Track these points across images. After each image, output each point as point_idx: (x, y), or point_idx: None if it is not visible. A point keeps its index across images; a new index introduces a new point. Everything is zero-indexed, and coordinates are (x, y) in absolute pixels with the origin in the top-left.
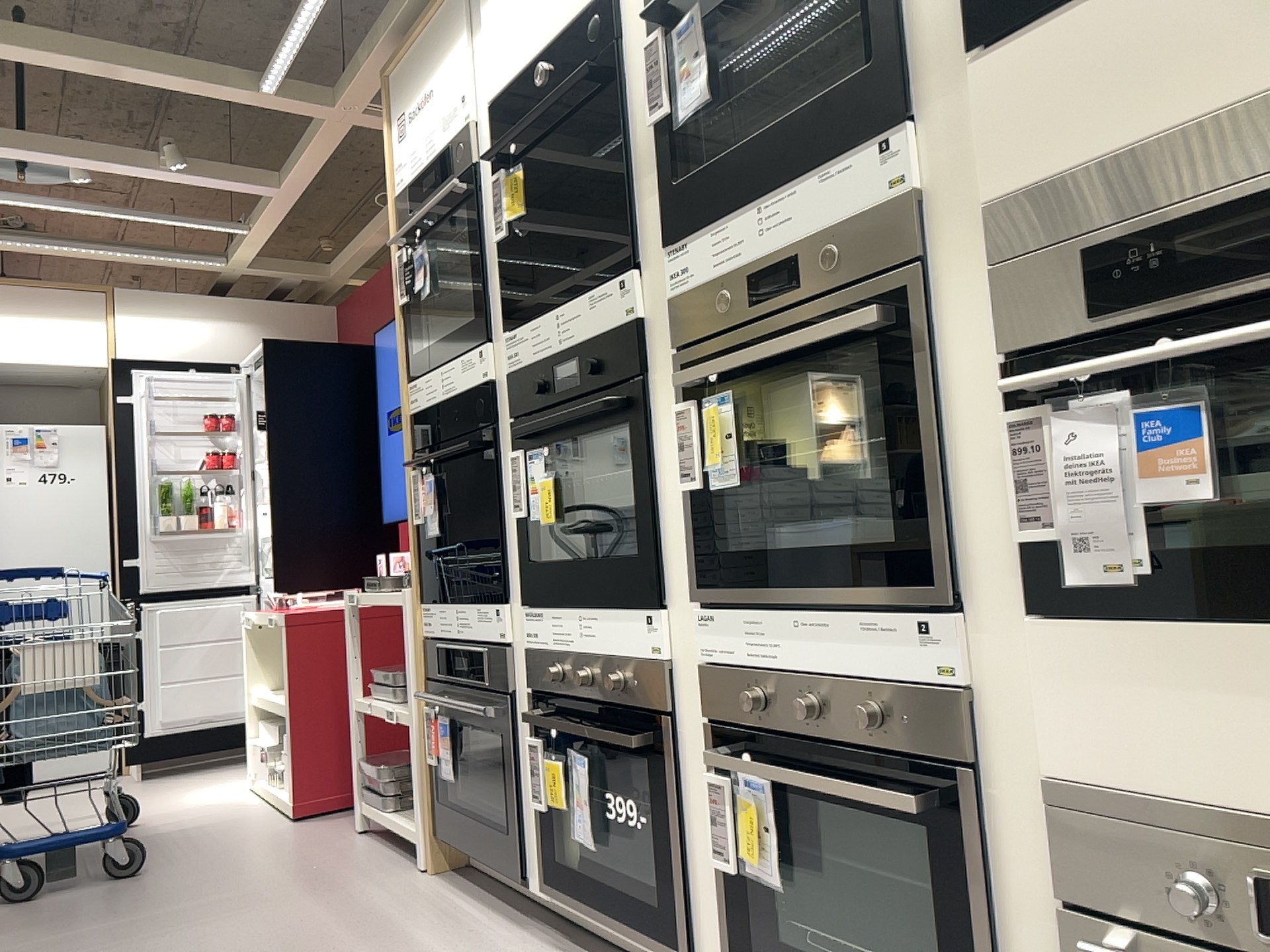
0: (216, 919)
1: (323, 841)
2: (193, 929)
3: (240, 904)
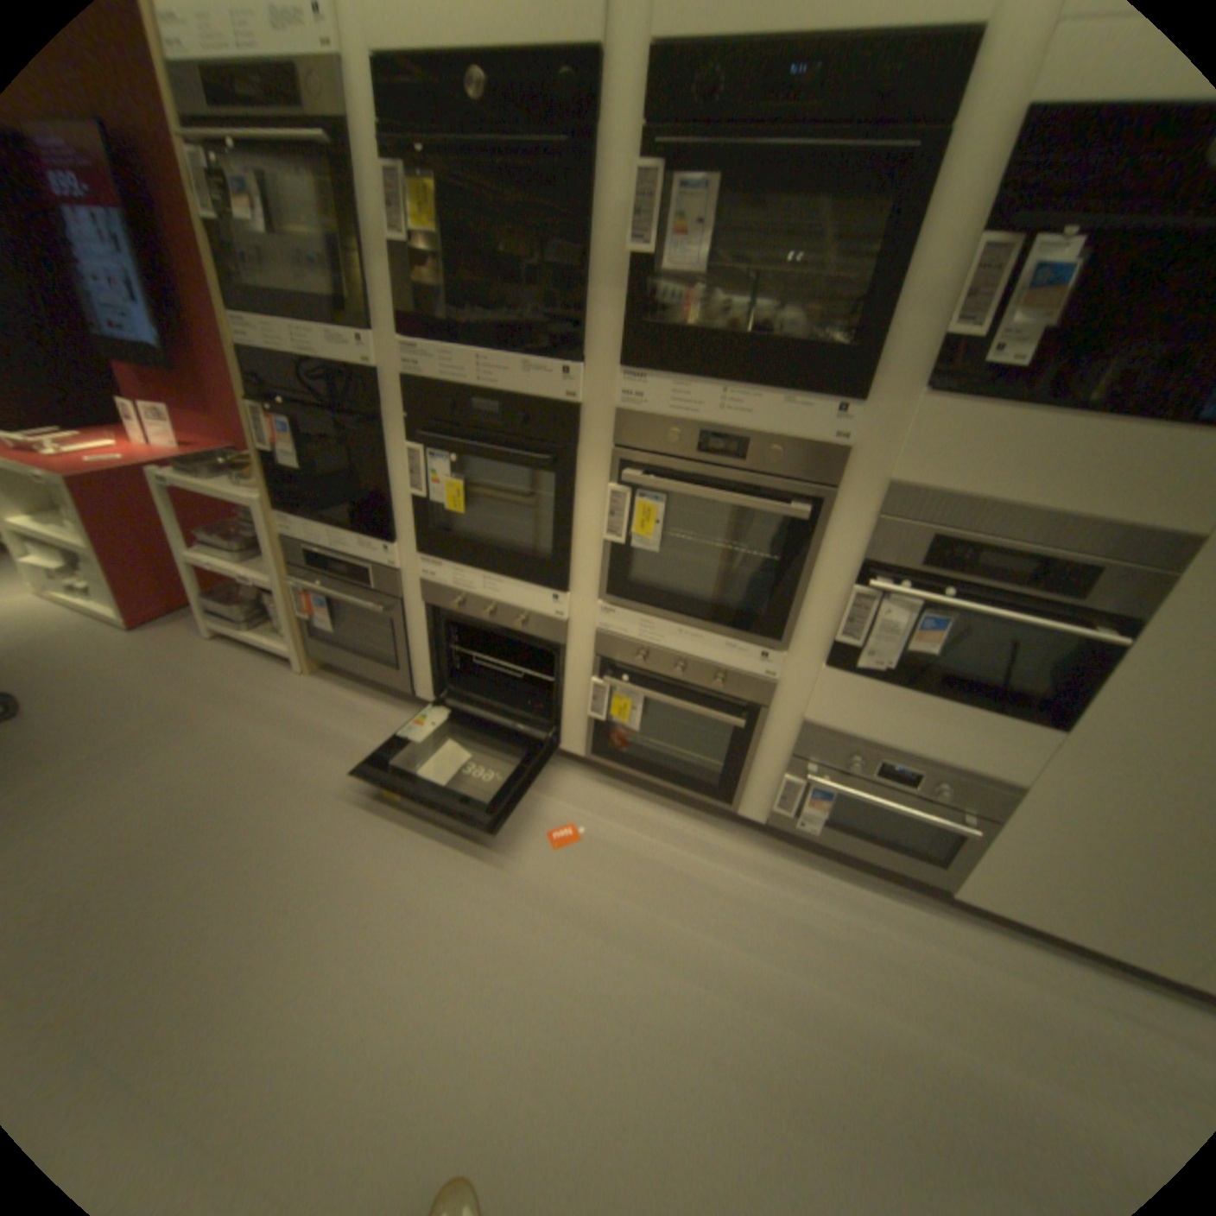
0: (157, 753)
1: (180, 656)
2: (145, 767)
3: (165, 734)
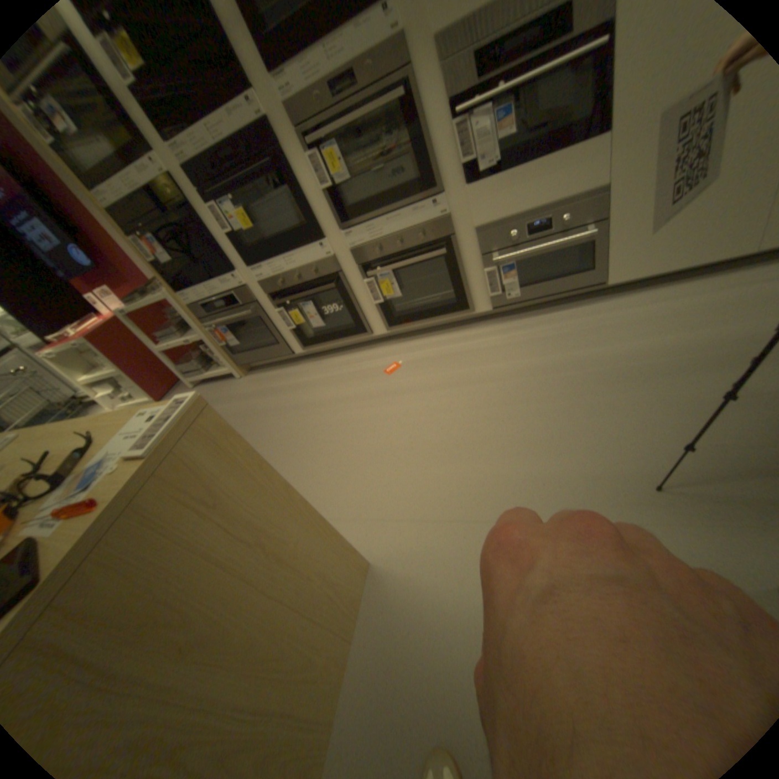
0: None
1: None
2: None
3: None
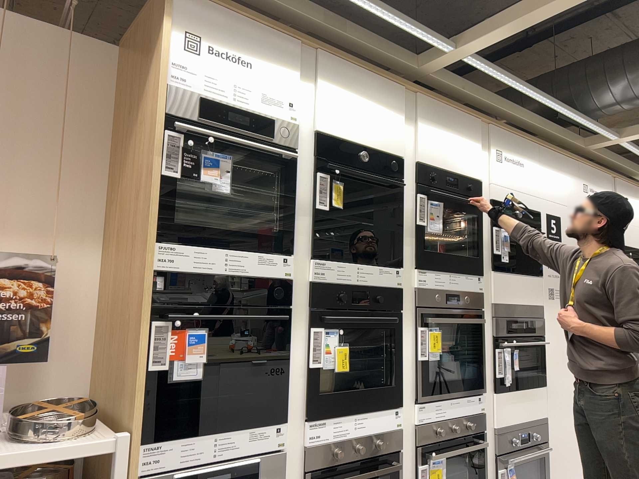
0: None
1: None
2: None
3: None
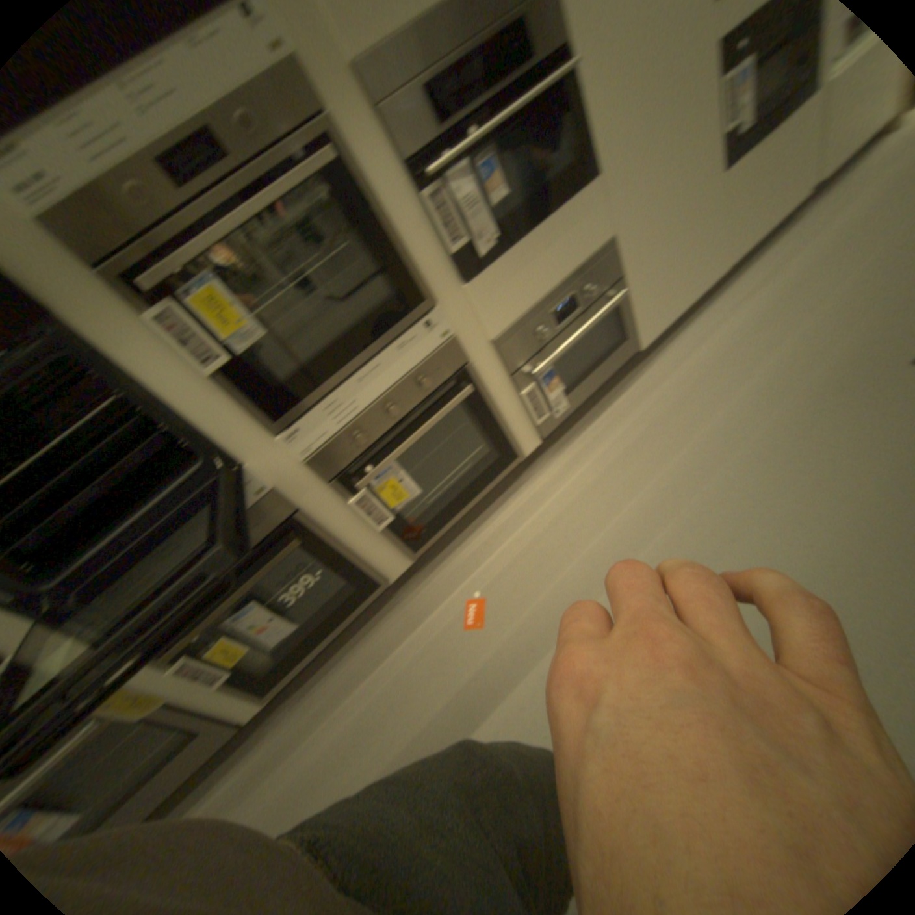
0: None
1: None
2: None
3: None
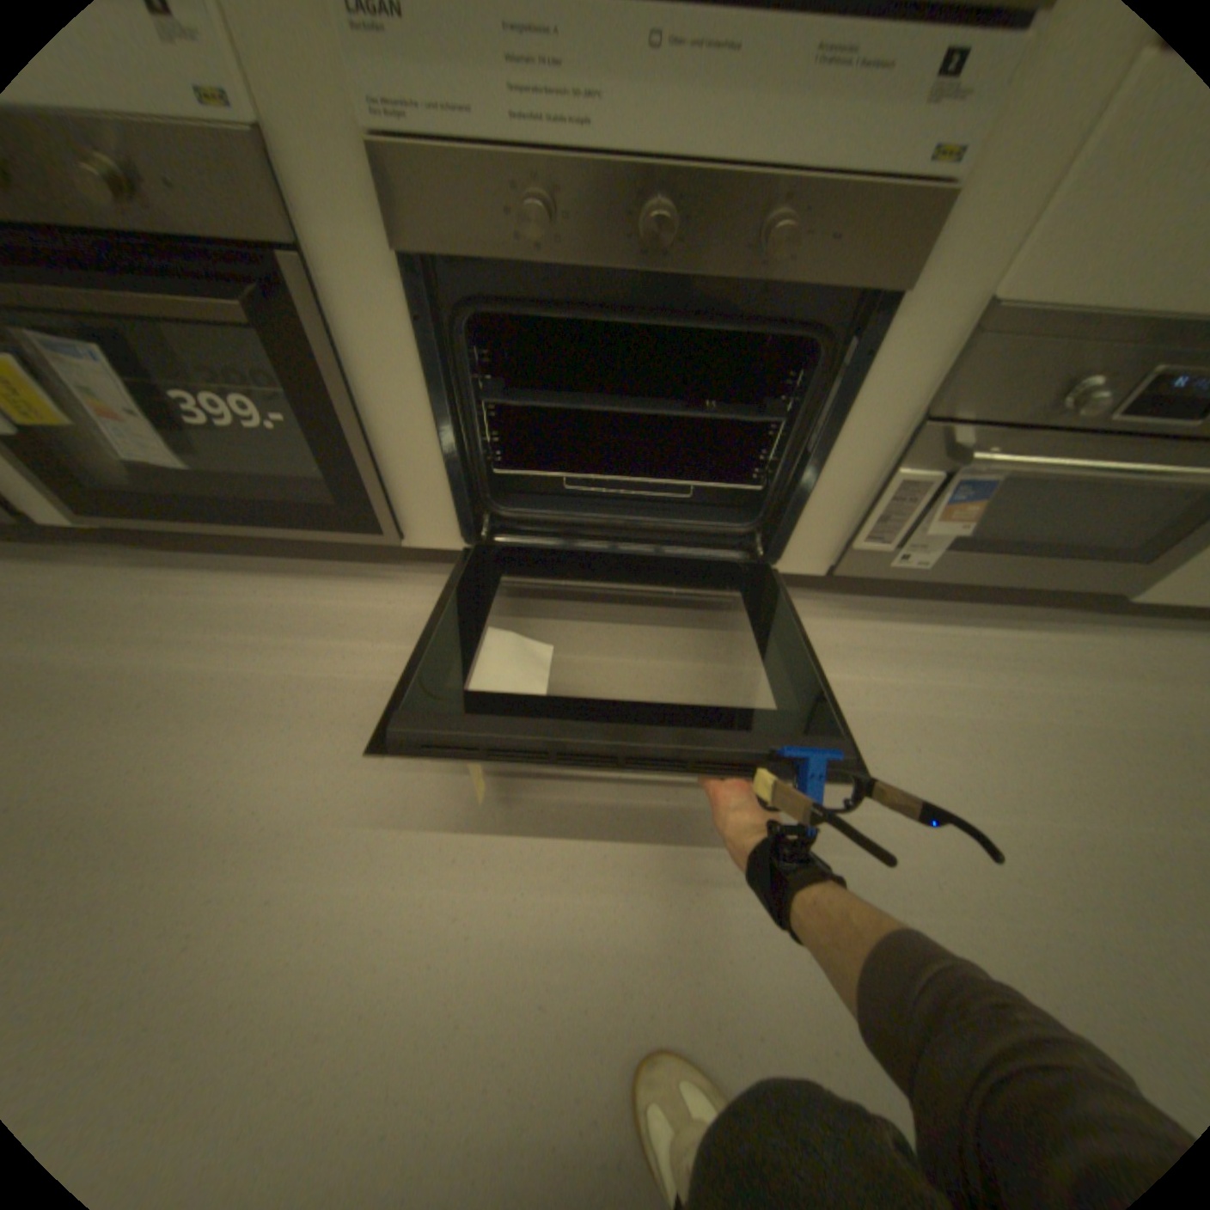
0: None
1: None
2: None
3: None
